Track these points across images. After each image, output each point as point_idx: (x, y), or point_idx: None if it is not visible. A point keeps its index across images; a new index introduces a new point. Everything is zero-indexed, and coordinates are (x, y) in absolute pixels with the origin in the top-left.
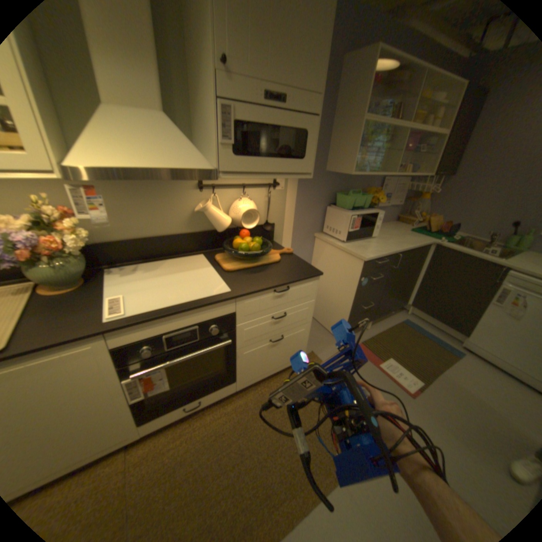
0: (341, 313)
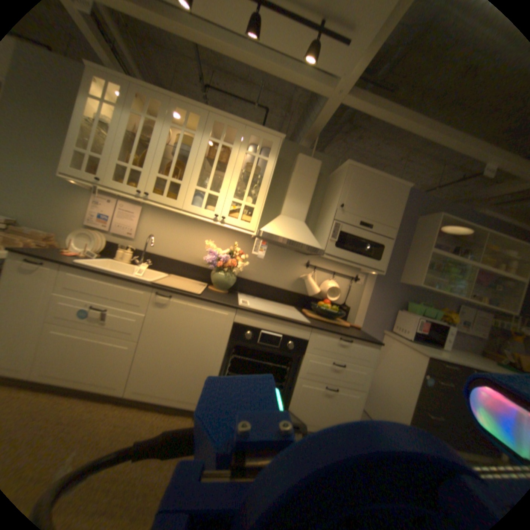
0: (403, 414)
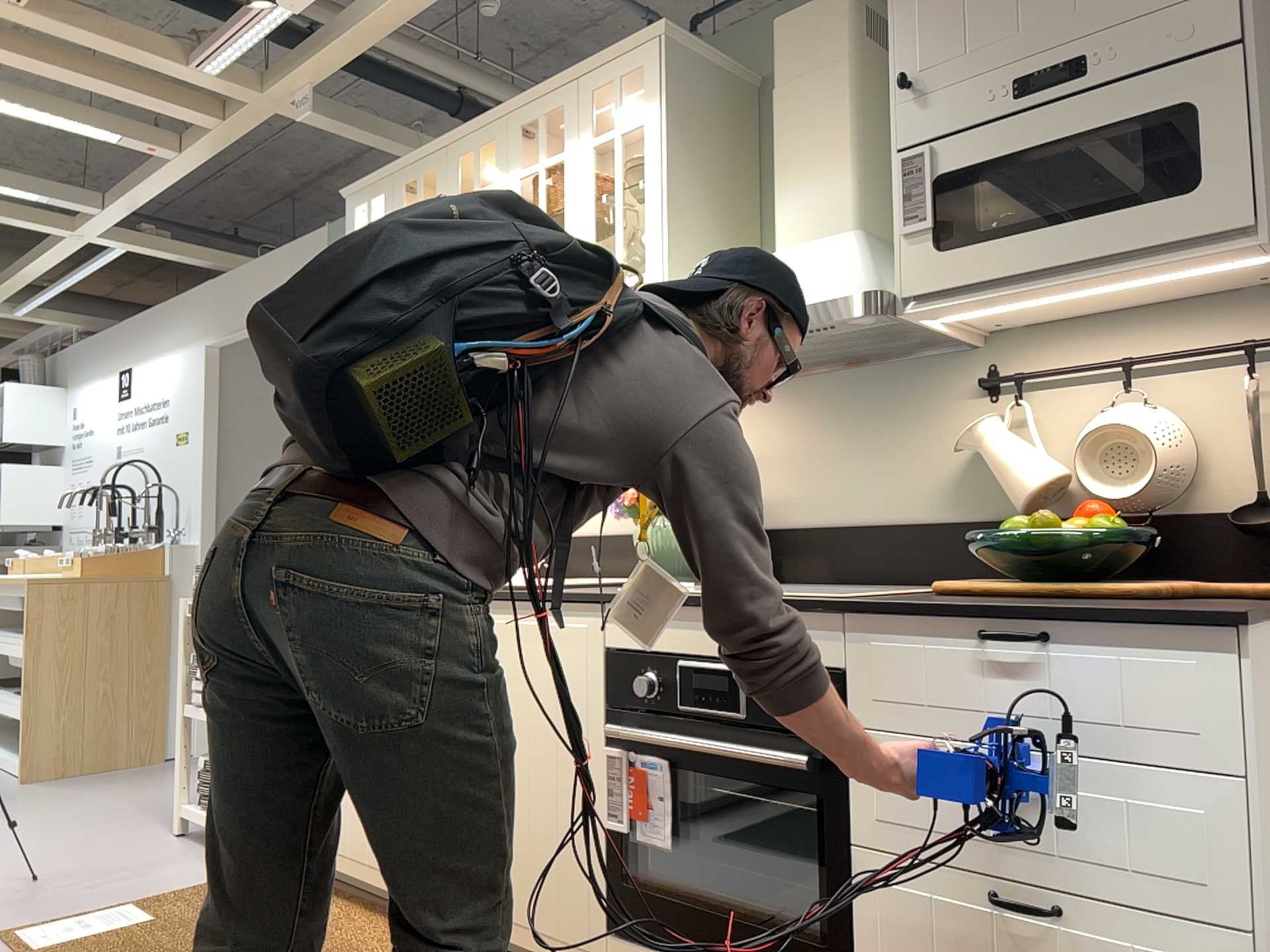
0: None
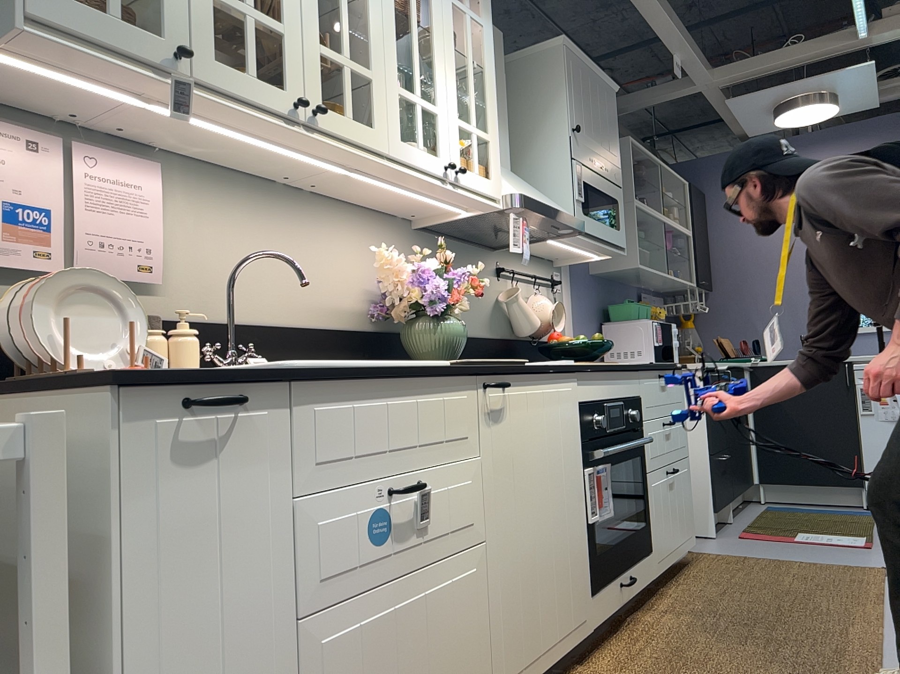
0: (694, 476)
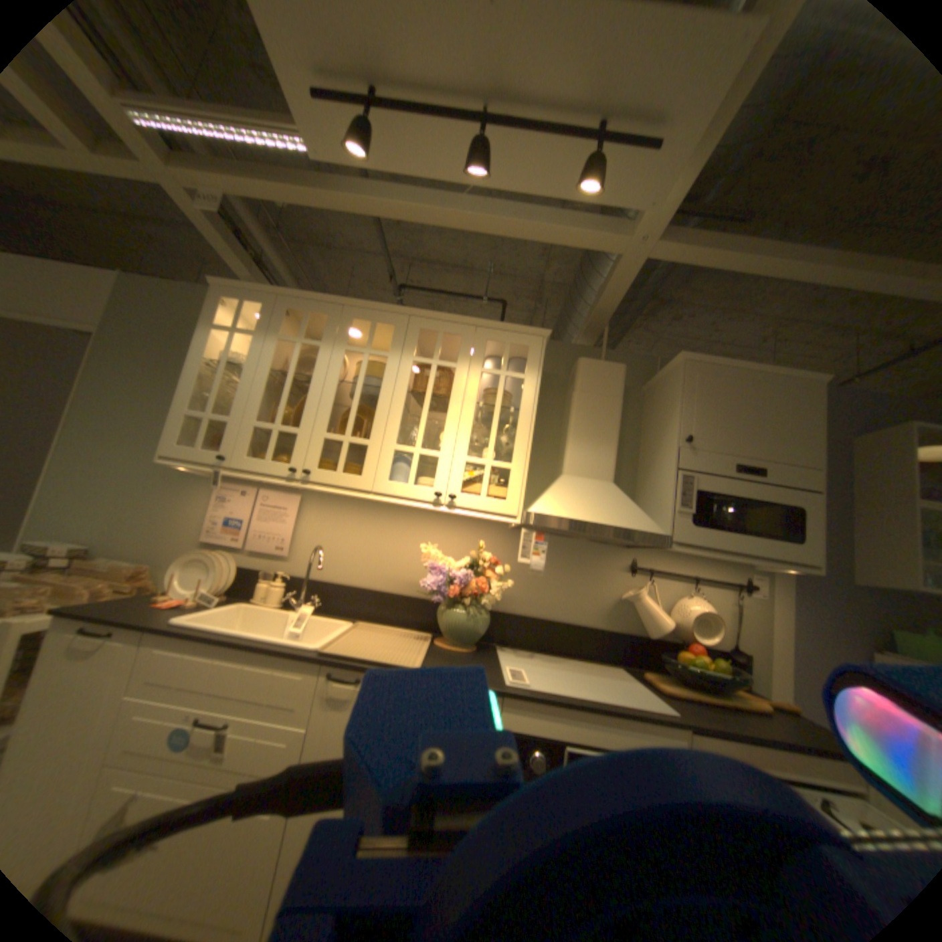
0: None
